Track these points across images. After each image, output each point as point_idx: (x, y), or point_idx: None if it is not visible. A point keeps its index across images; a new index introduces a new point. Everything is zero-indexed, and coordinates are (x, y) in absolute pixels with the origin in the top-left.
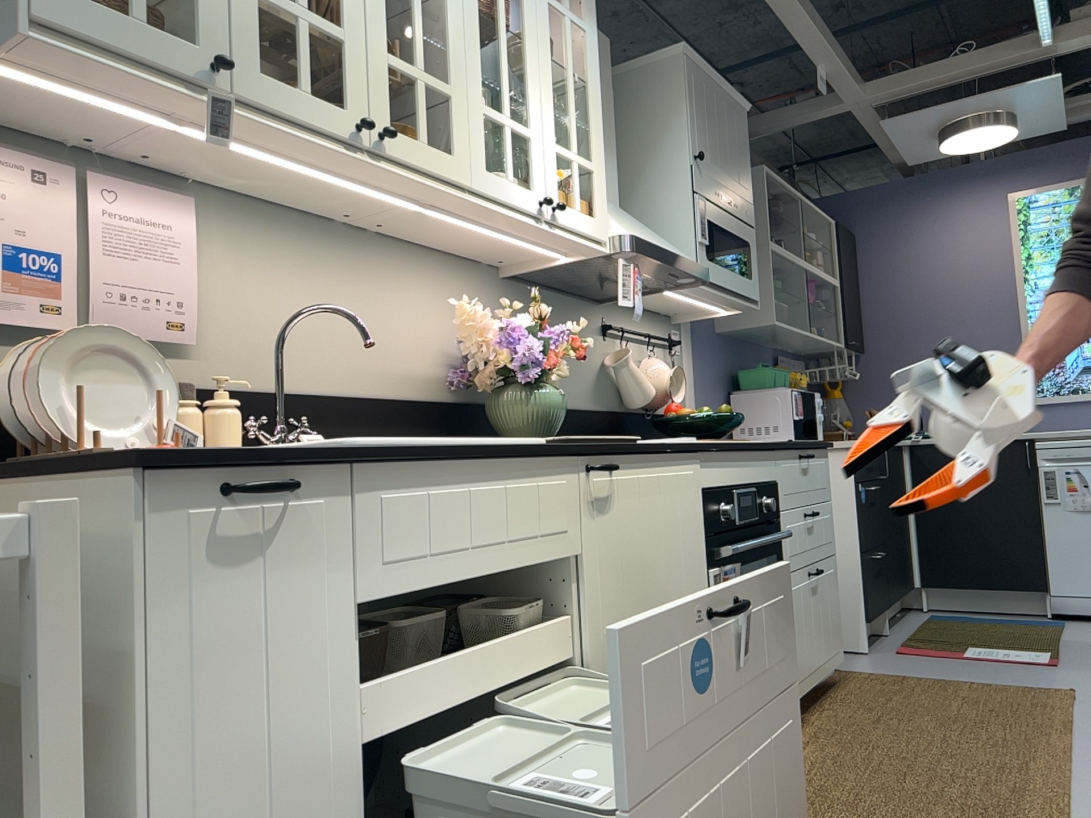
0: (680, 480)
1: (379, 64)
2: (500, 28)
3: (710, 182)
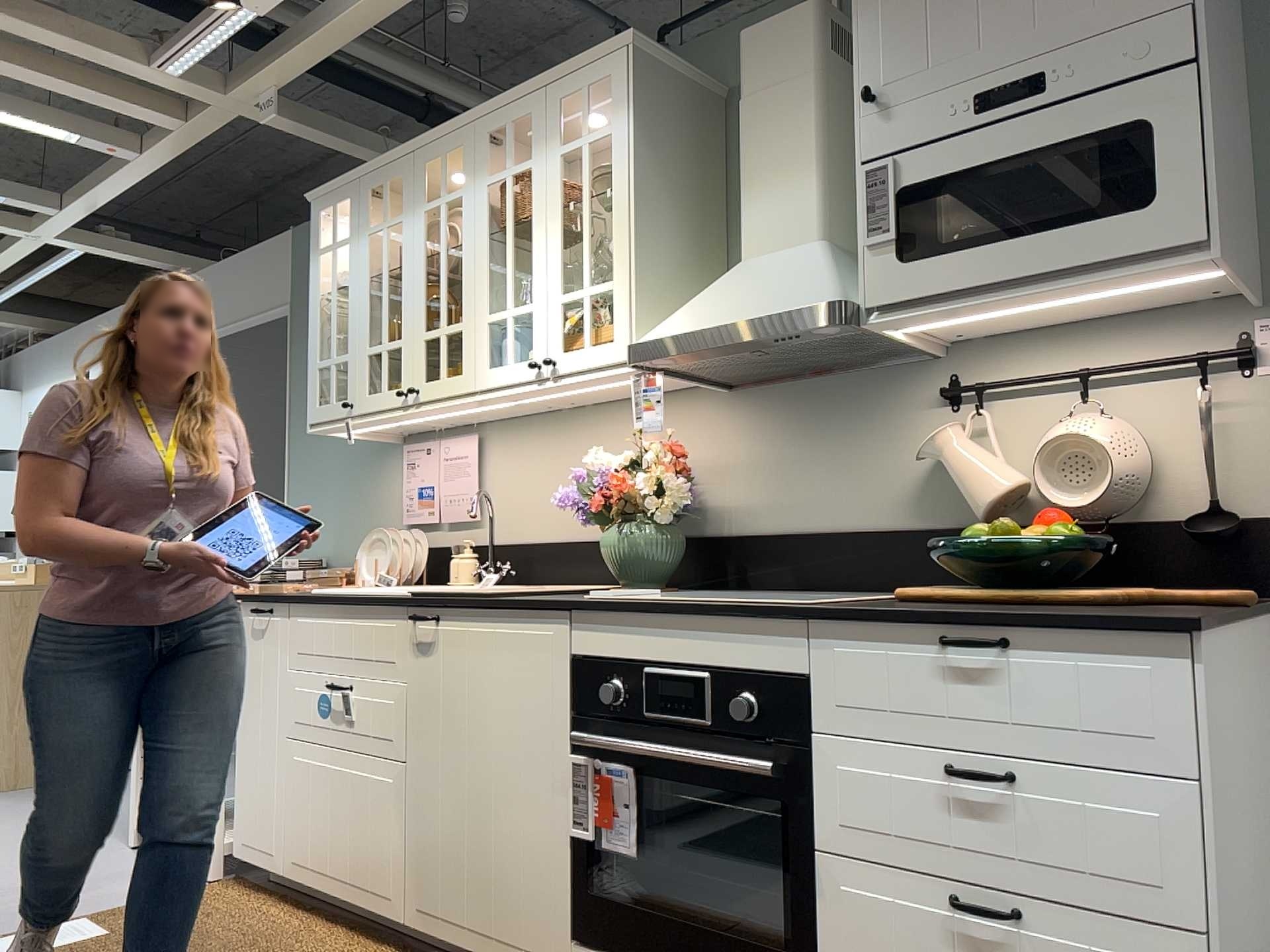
0: (524, 640)
1: (417, 345)
2: (506, 234)
3: (916, 111)
